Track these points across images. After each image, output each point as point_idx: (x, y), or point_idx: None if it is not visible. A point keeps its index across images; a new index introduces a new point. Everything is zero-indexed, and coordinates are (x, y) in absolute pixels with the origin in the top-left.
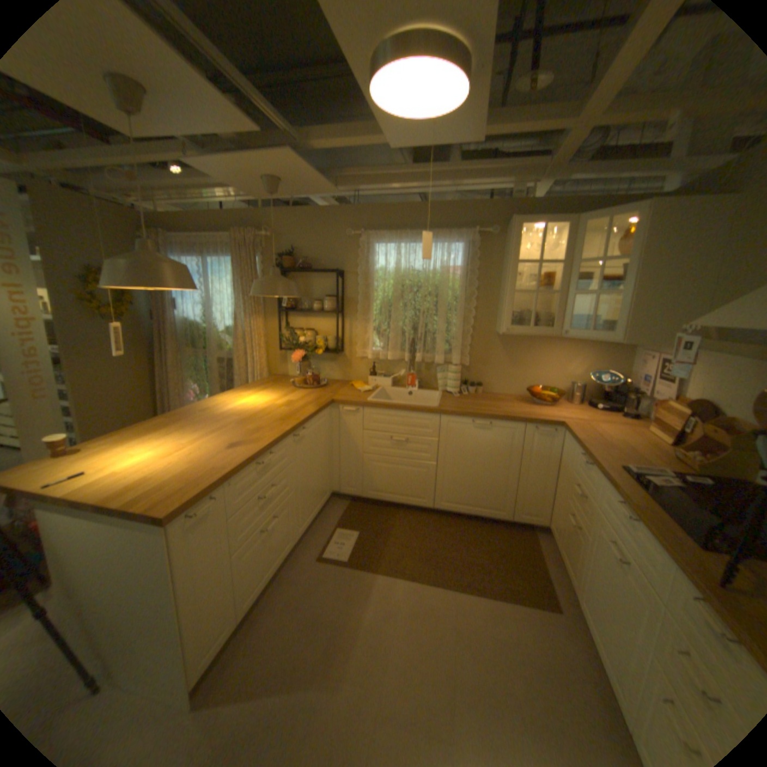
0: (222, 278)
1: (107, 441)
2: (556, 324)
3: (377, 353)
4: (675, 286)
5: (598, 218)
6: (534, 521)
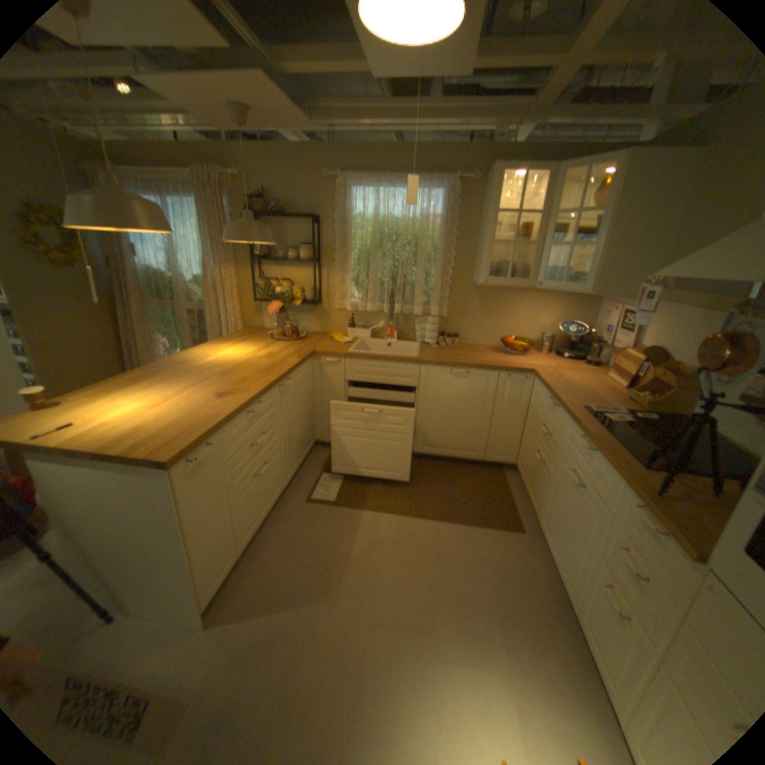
0: (185, 222)
1: (87, 395)
2: (531, 276)
3: (356, 305)
4: (643, 239)
5: (577, 168)
6: (502, 460)
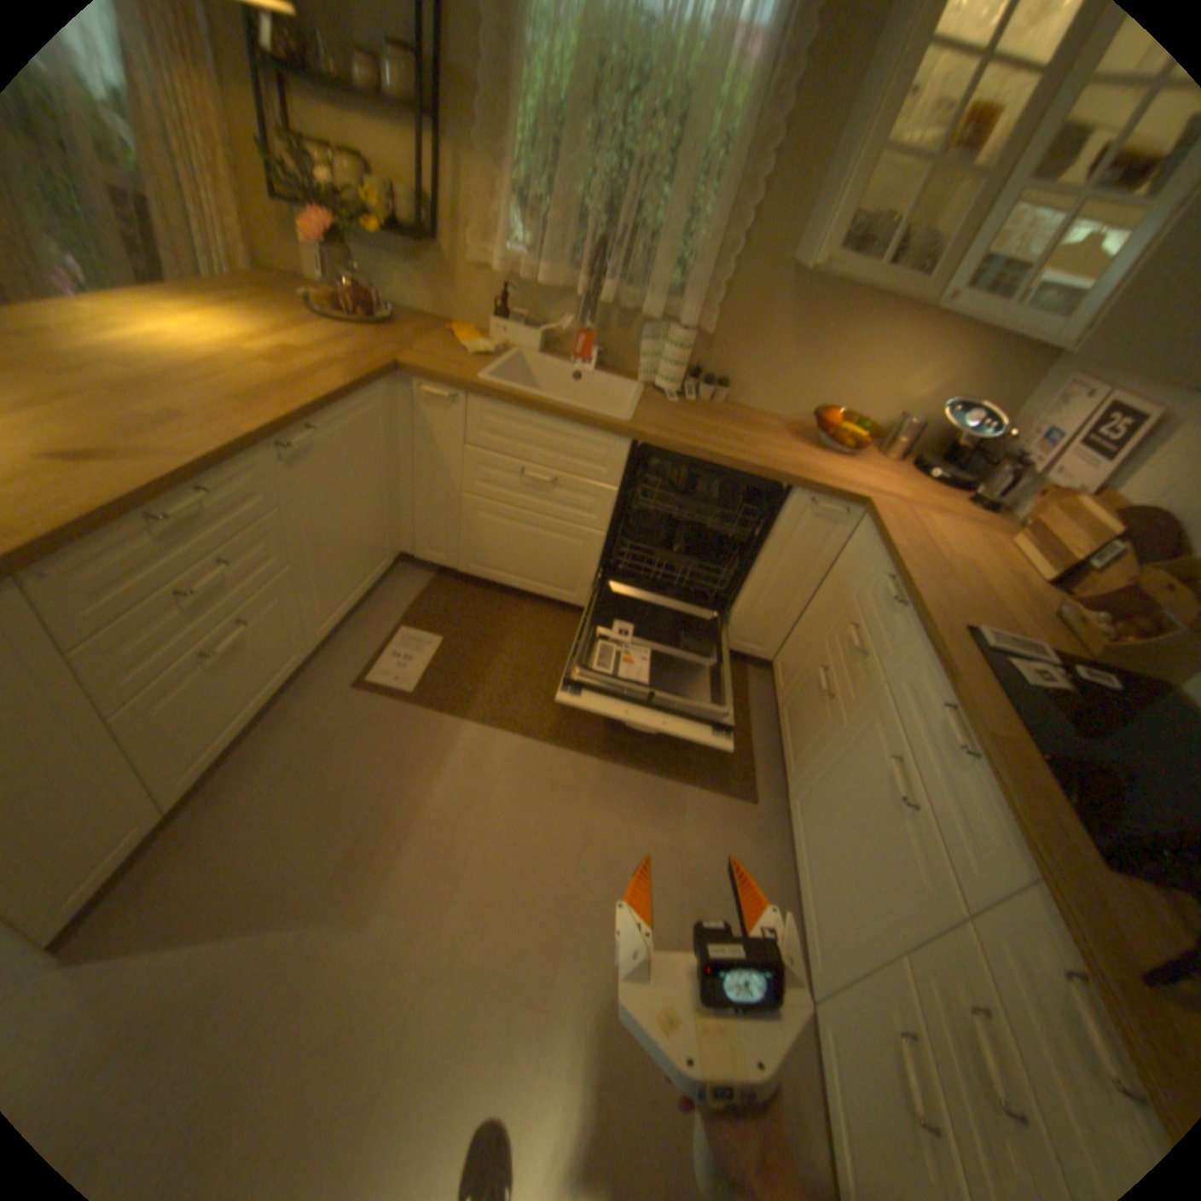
0: None
1: None
2: (944, 269)
3: (518, 261)
4: None
5: None
6: (750, 651)
